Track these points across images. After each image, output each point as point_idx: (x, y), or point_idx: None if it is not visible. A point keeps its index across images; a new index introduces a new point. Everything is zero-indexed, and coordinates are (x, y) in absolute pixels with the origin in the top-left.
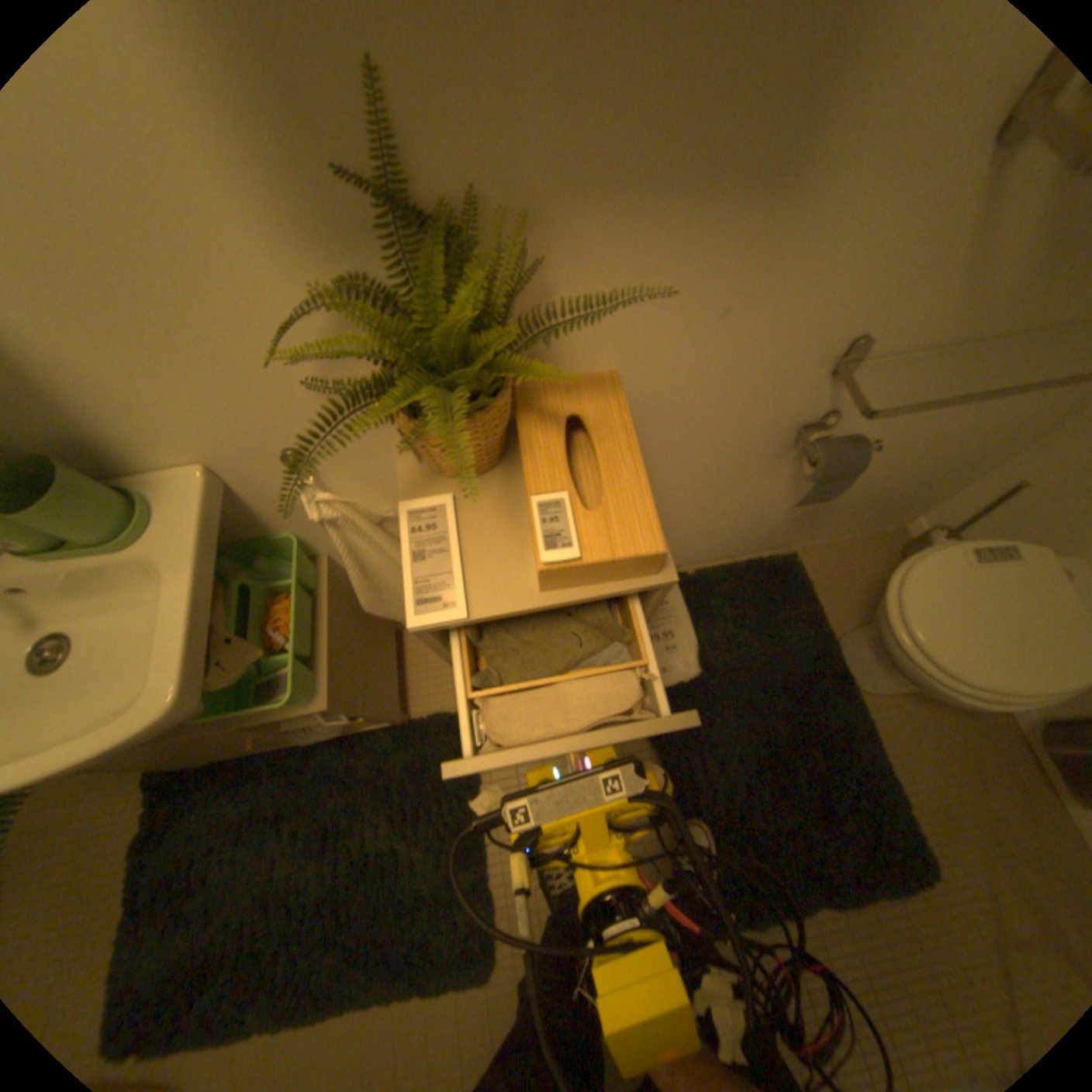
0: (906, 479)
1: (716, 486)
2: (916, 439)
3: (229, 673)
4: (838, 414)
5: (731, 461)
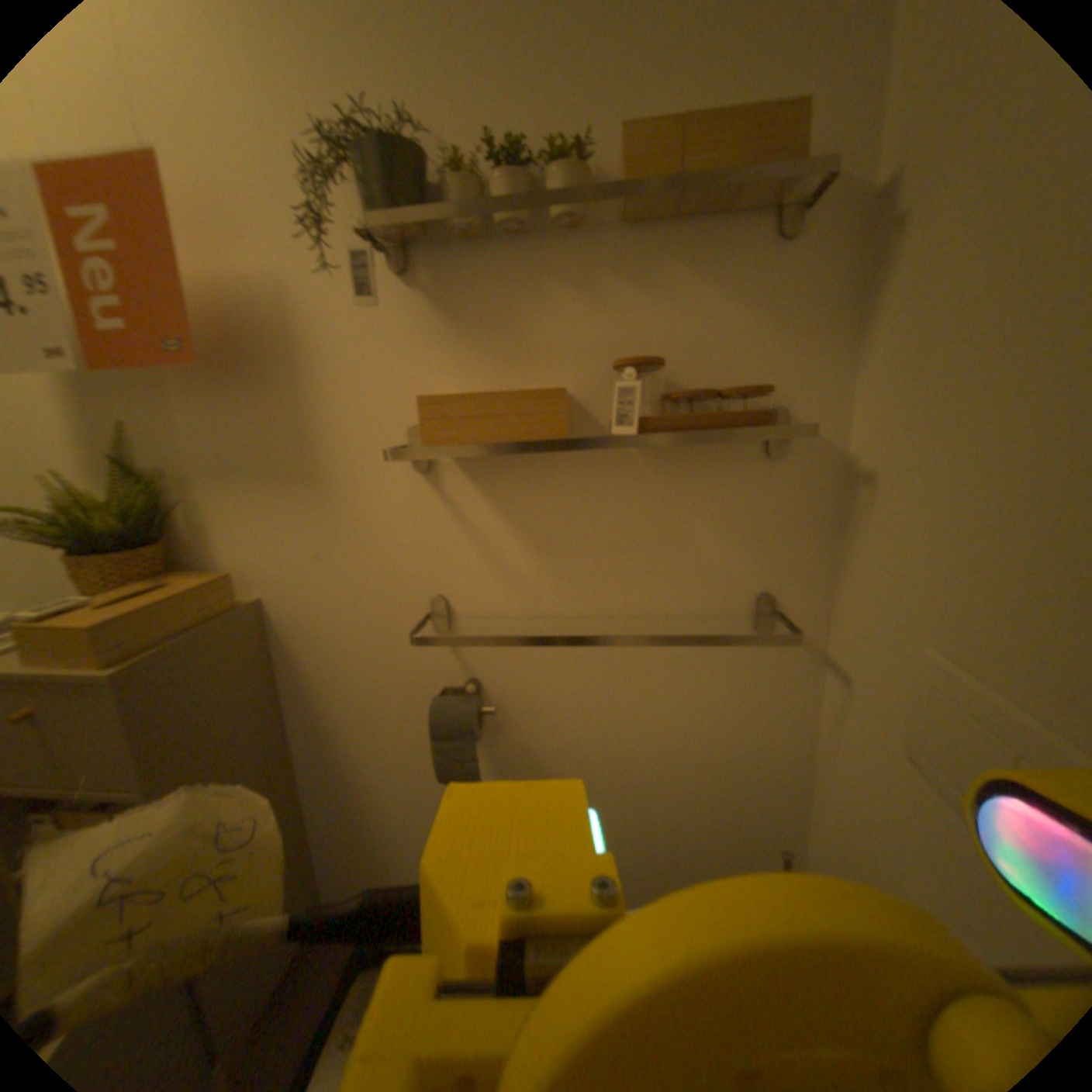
0: (670, 833)
1: (411, 764)
2: (612, 751)
3: None
4: (480, 683)
5: (406, 724)
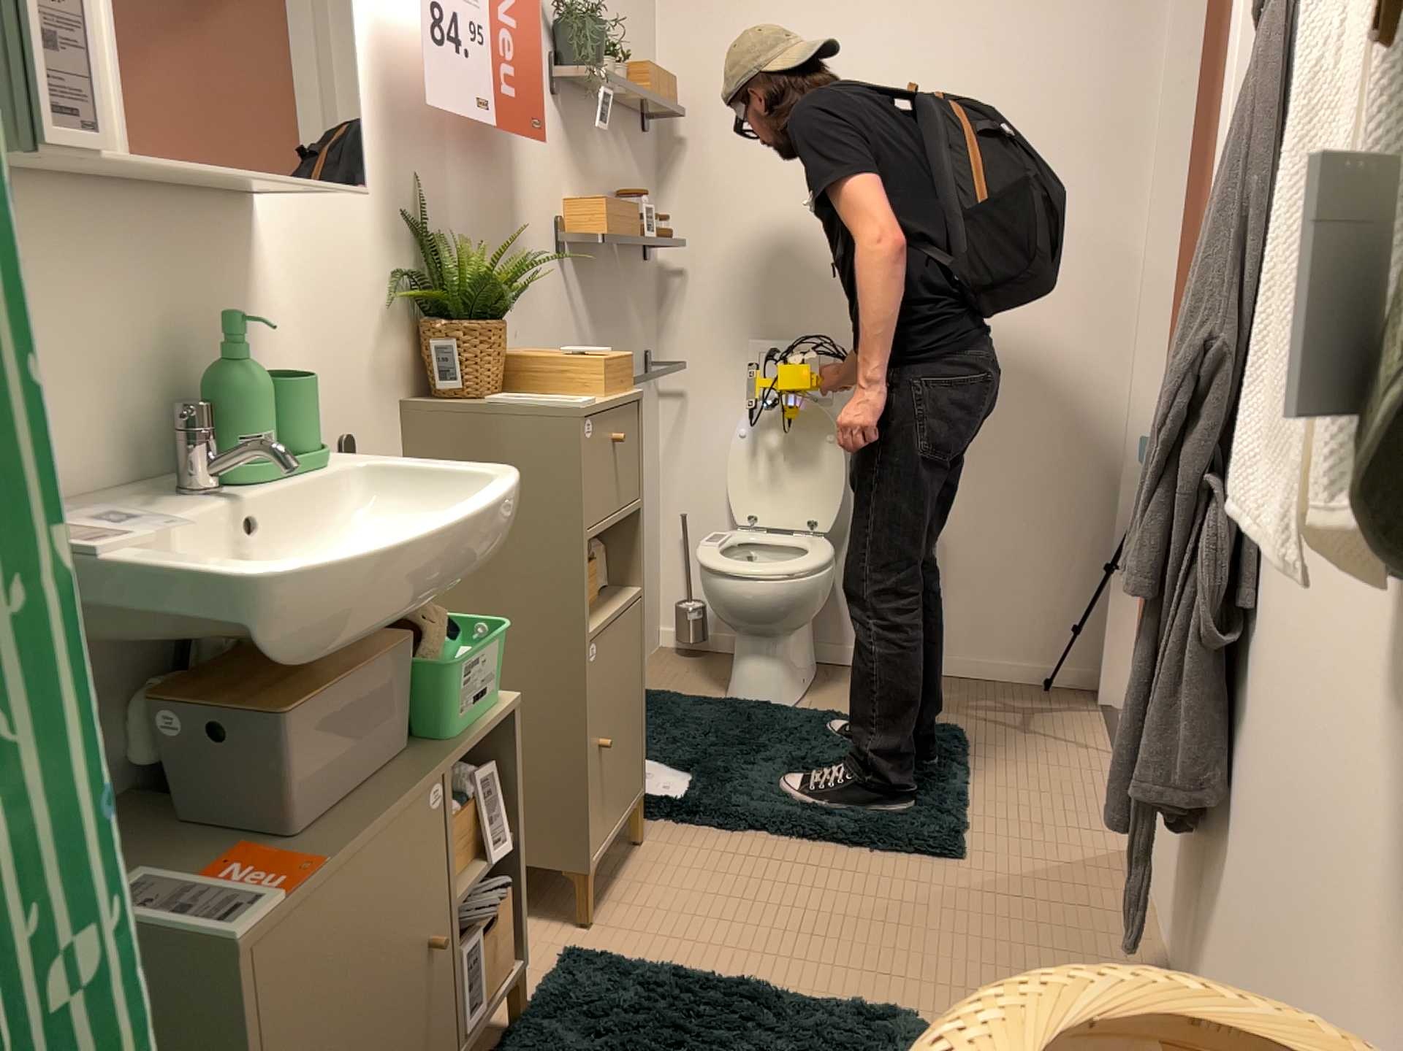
0: None
1: None
2: None
3: (440, 628)
4: None
5: None
